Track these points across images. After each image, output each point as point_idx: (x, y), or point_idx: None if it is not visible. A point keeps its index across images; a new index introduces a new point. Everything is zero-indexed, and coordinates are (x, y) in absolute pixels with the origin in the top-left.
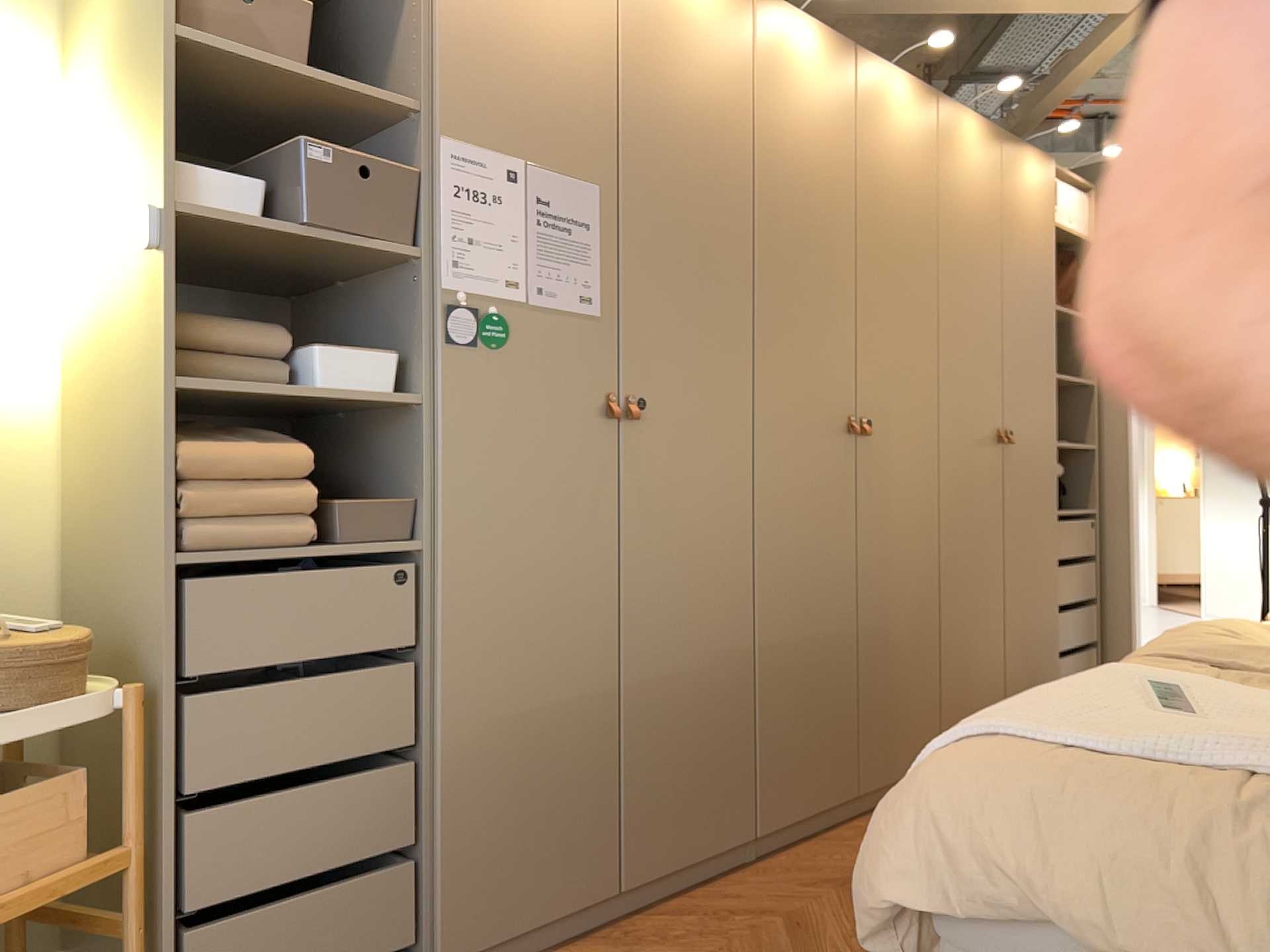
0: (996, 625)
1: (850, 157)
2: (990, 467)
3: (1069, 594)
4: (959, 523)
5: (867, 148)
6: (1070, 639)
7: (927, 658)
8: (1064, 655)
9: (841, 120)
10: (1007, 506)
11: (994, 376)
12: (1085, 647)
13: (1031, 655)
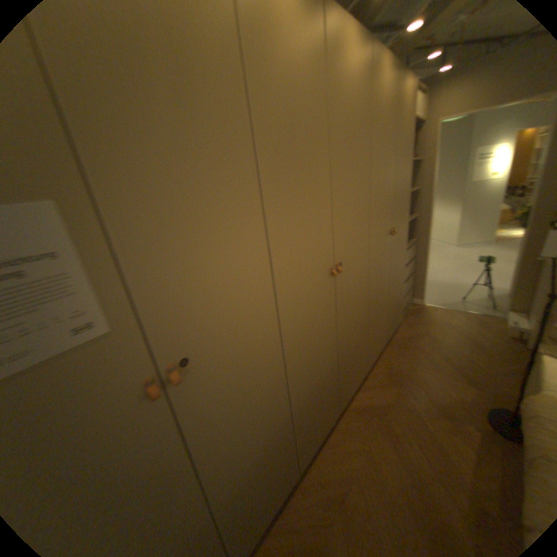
0: (389, 306)
1: (330, 96)
2: (390, 246)
3: (410, 274)
4: (379, 278)
5: (340, 87)
6: (409, 290)
7: (367, 340)
8: (407, 296)
9: (323, 65)
10: (395, 258)
11: (394, 204)
12: (412, 288)
13: (398, 307)
